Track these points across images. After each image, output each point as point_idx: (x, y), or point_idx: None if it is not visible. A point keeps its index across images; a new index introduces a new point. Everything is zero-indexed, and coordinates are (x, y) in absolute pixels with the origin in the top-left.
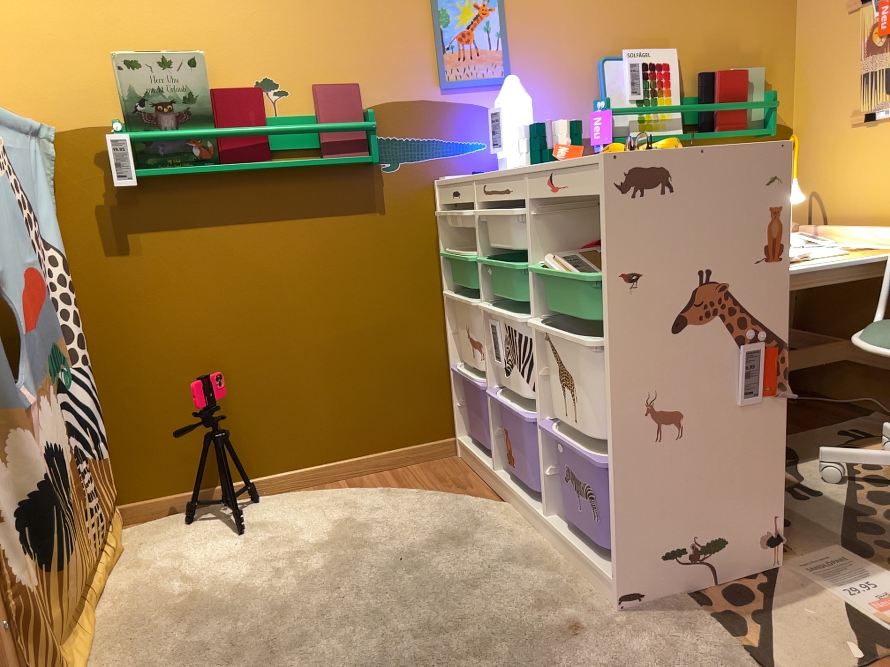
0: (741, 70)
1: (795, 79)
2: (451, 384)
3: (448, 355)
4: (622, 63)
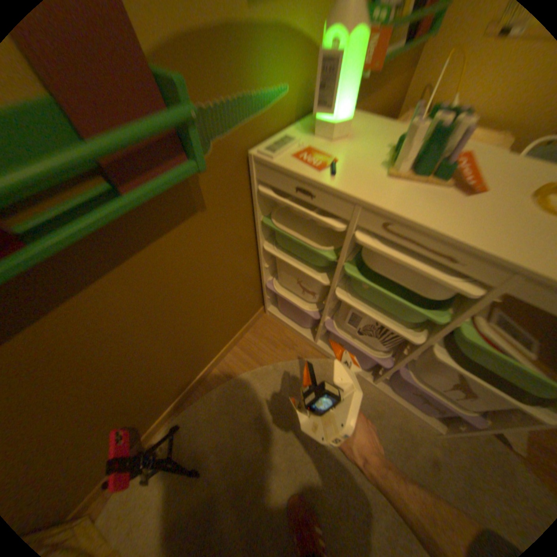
0: None
1: None
2: (261, 287)
3: (260, 275)
4: None
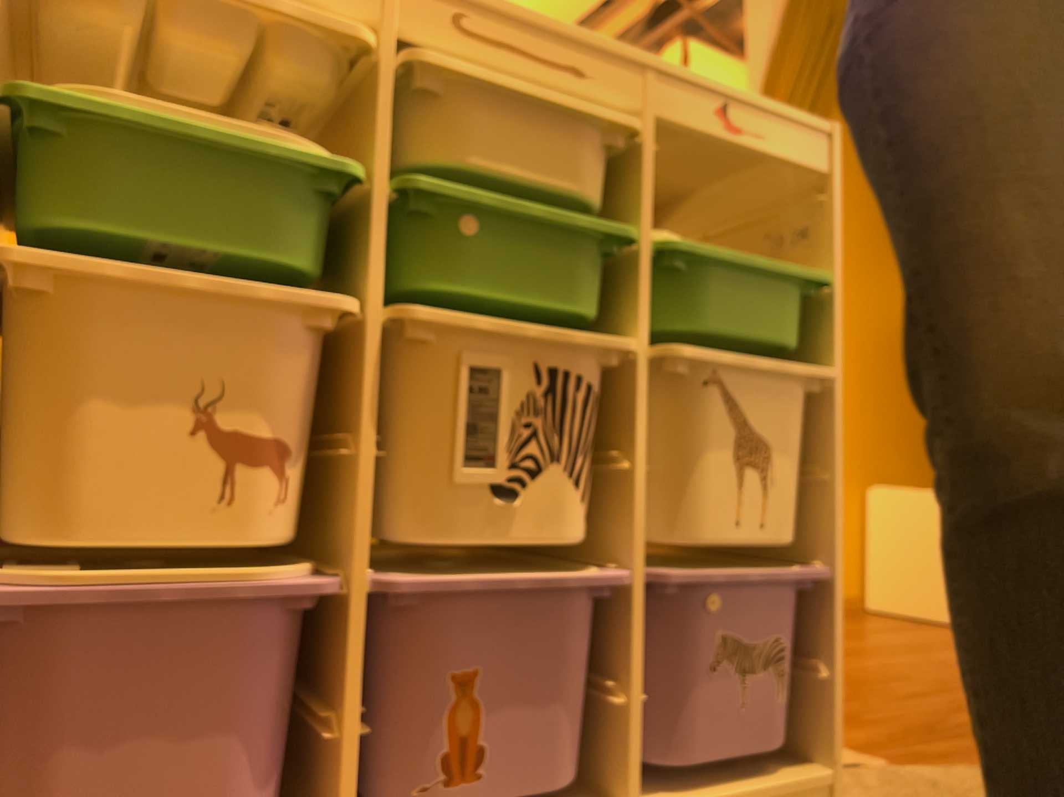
0: None
1: None
2: None
3: None
4: None
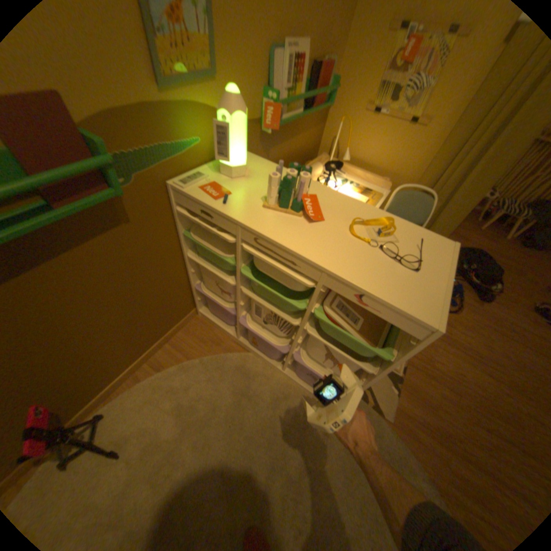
0: (332, 57)
1: (343, 60)
2: (191, 290)
3: (188, 279)
4: (284, 49)
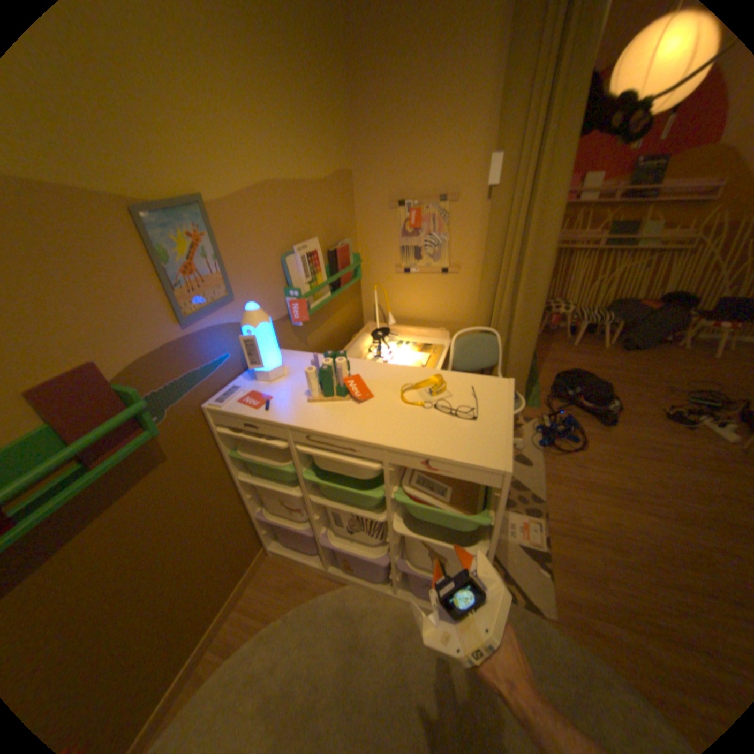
0: (345, 242)
1: (358, 239)
2: (252, 523)
3: (246, 510)
4: (294, 255)
